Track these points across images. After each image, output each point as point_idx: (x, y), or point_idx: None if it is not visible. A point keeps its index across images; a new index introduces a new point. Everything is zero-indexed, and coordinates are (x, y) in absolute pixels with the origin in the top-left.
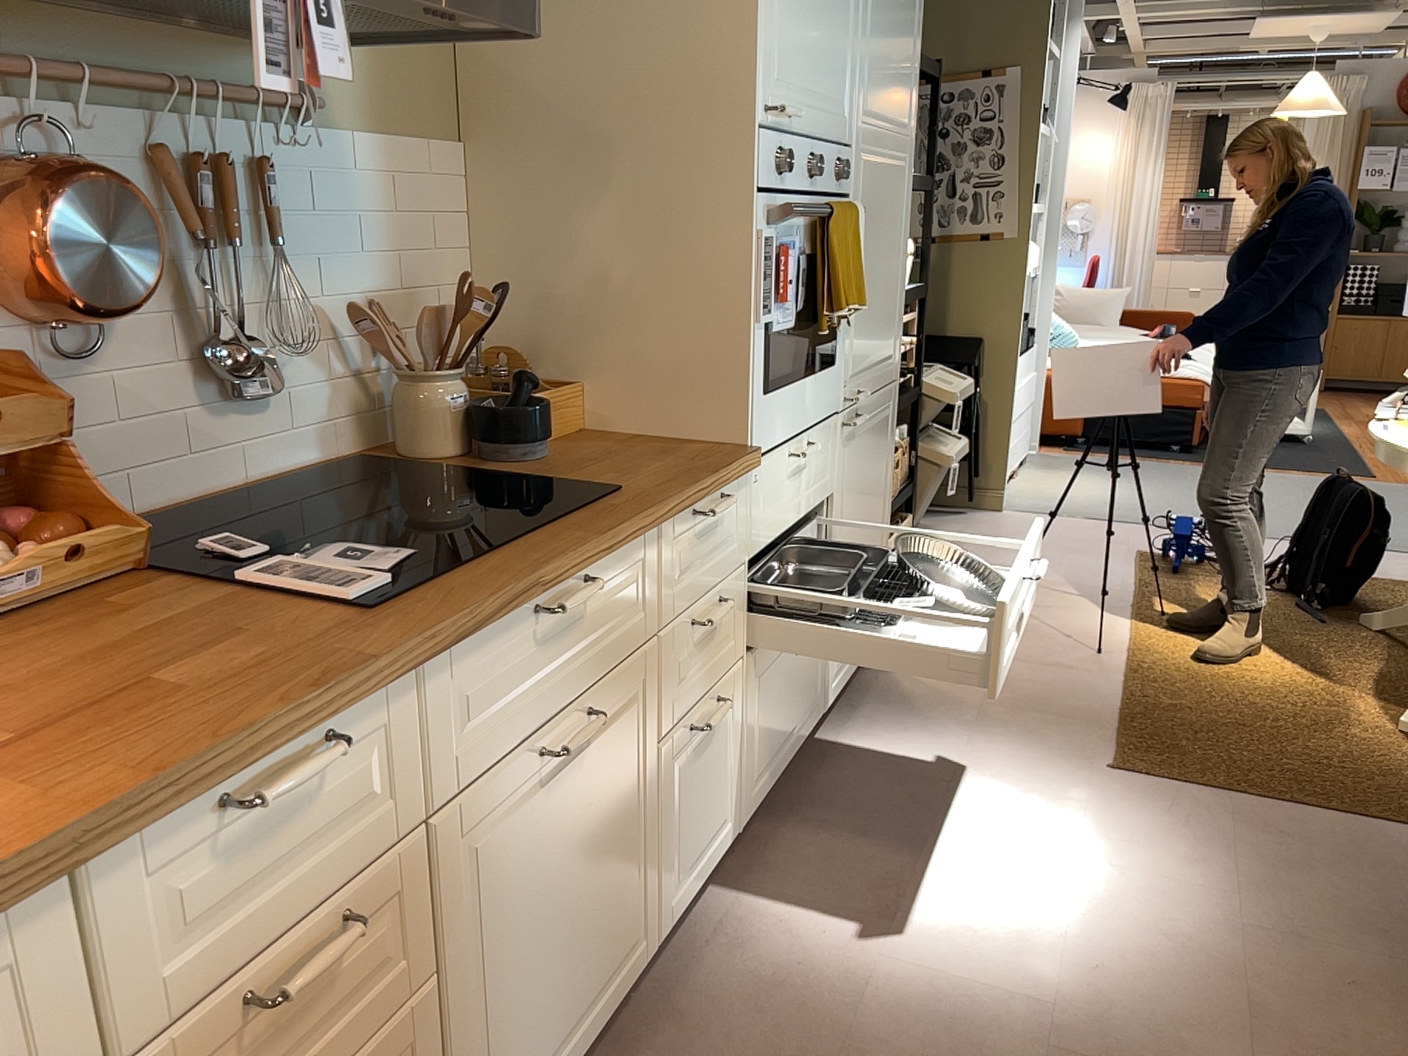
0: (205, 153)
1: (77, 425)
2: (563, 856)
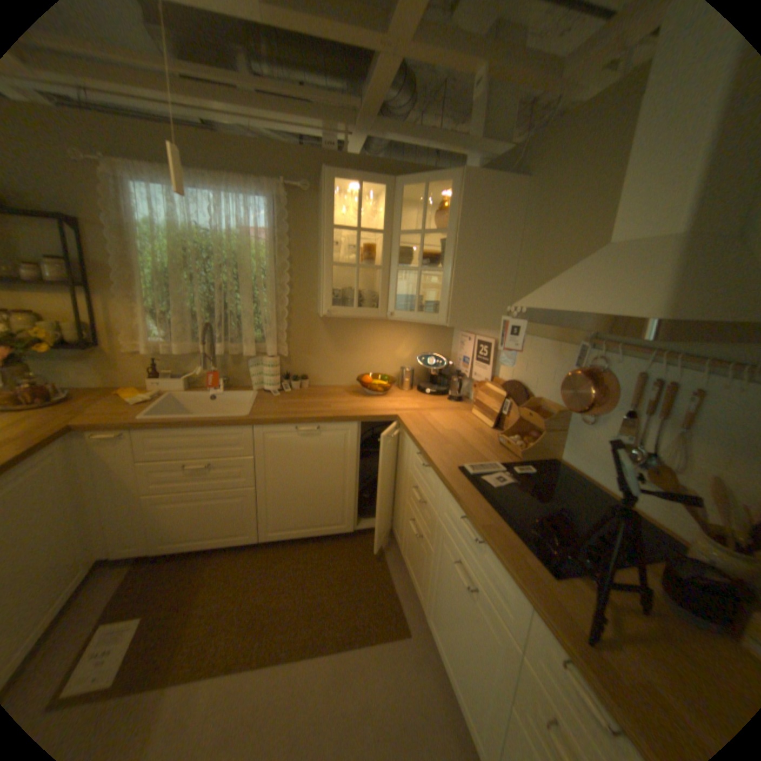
0: (668, 381)
1: (585, 443)
2: (462, 615)
